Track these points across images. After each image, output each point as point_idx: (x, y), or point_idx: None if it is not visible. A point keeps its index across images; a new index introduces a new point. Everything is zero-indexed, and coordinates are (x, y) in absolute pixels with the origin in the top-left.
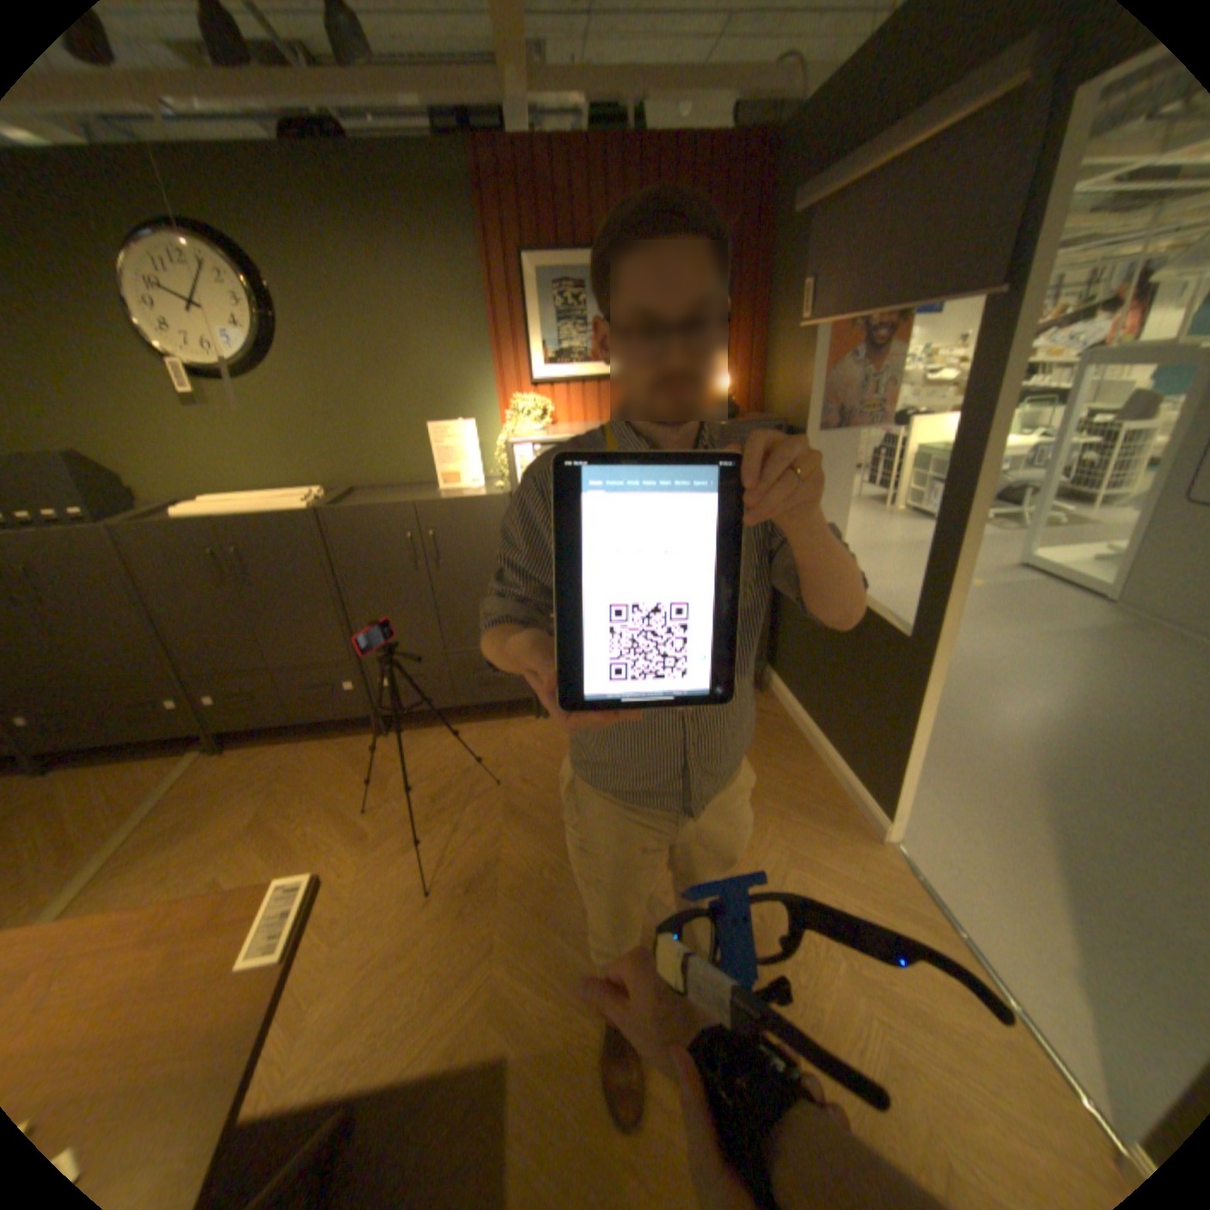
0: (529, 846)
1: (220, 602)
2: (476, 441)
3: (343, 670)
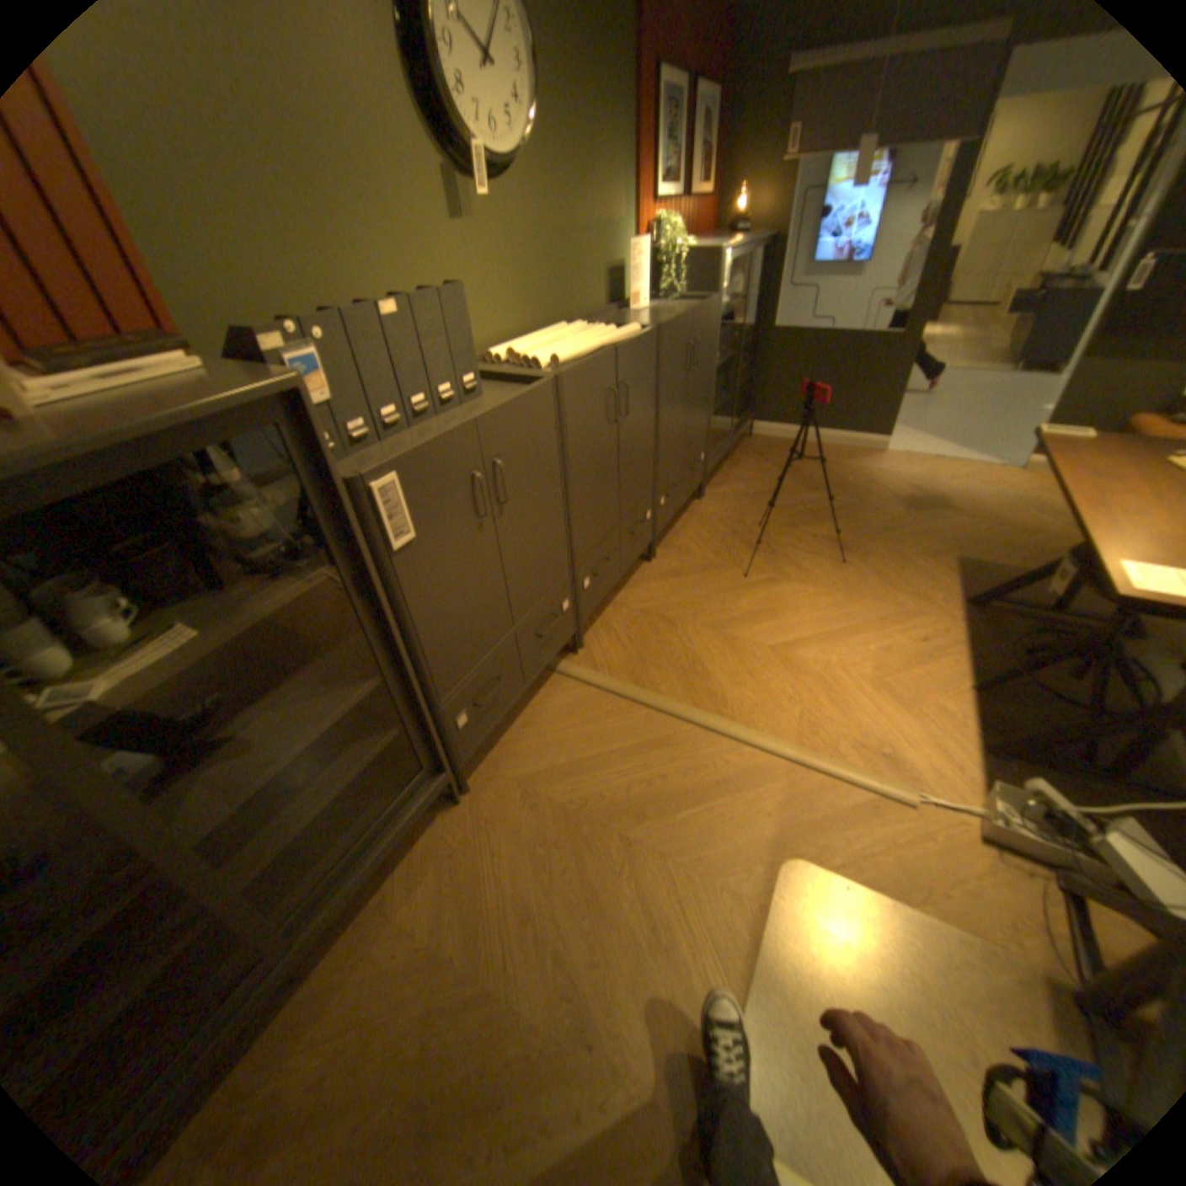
0: (825, 527)
1: (607, 453)
2: (649, 258)
3: (648, 500)
